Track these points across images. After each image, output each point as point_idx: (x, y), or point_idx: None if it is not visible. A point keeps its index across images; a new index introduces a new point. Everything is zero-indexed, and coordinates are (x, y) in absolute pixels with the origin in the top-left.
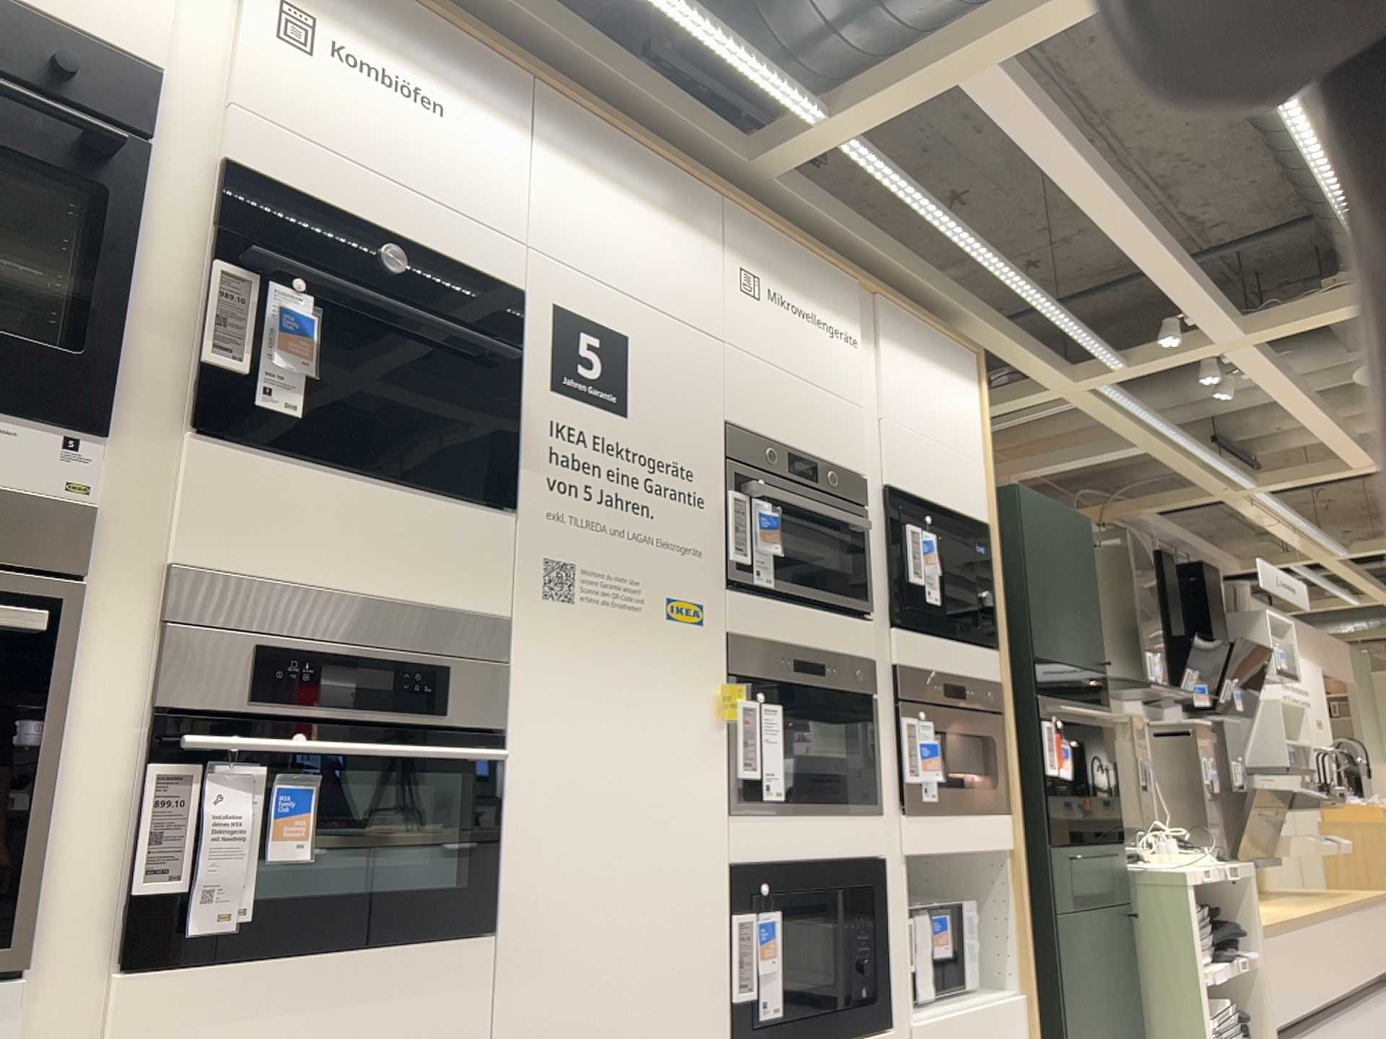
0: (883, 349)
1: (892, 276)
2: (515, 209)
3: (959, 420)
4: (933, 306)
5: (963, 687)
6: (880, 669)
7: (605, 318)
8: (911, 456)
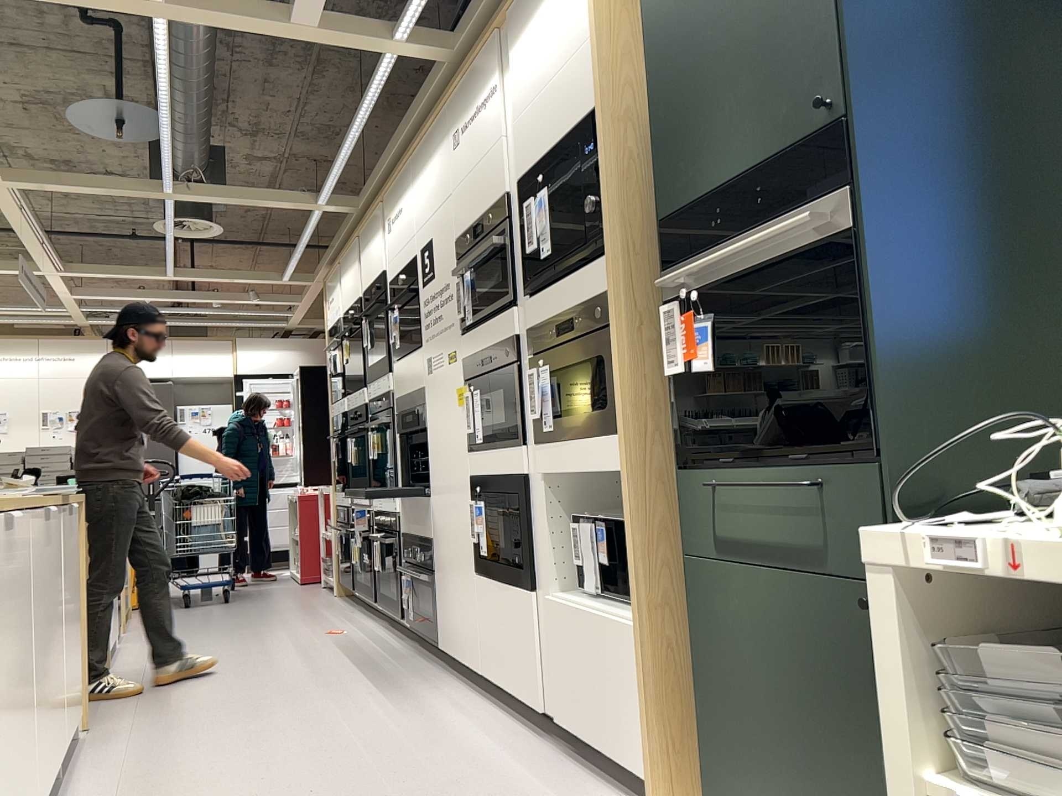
0: (512, 61)
1: None
2: (411, 223)
3: (570, 19)
4: None
5: (575, 318)
6: (524, 338)
7: (427, 238)
8: (532, 130)
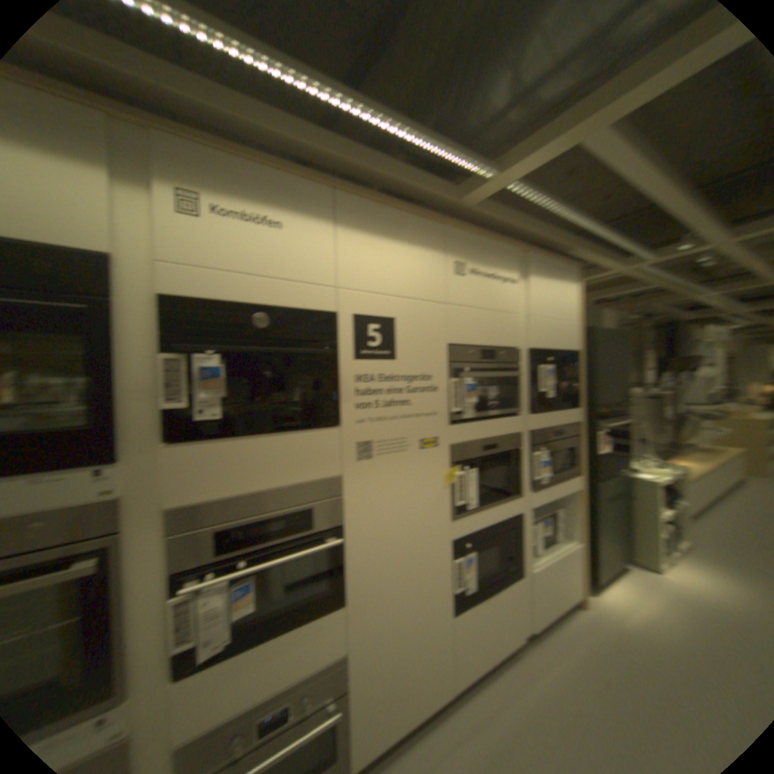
0: (531, 281)
1: (538, 237)
2: (329, 269)
3: (569, 304)
4: (559, 246)
5: (563, 430)
6: (524, 435)
7: (383, 313)
8: (544, 331)
